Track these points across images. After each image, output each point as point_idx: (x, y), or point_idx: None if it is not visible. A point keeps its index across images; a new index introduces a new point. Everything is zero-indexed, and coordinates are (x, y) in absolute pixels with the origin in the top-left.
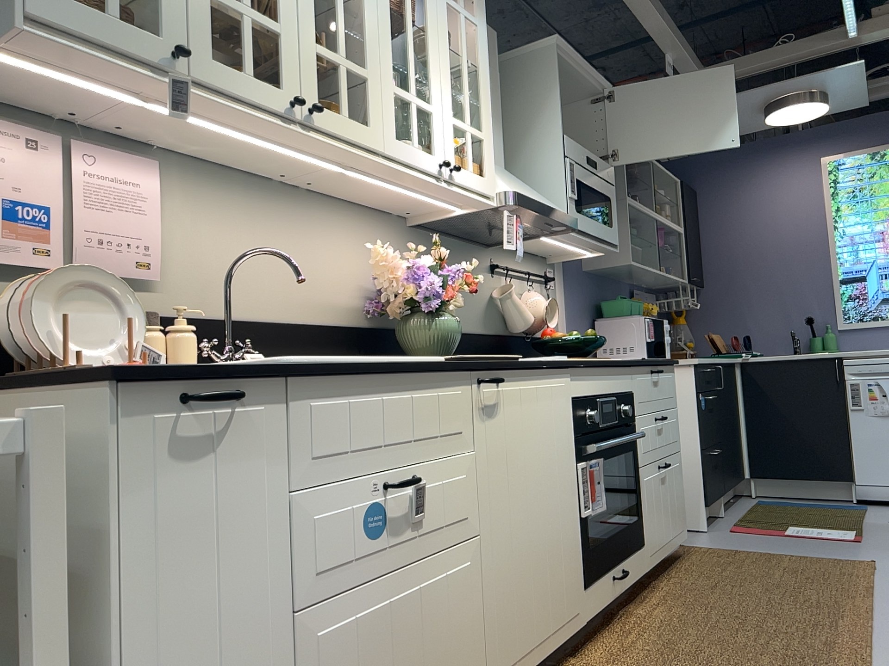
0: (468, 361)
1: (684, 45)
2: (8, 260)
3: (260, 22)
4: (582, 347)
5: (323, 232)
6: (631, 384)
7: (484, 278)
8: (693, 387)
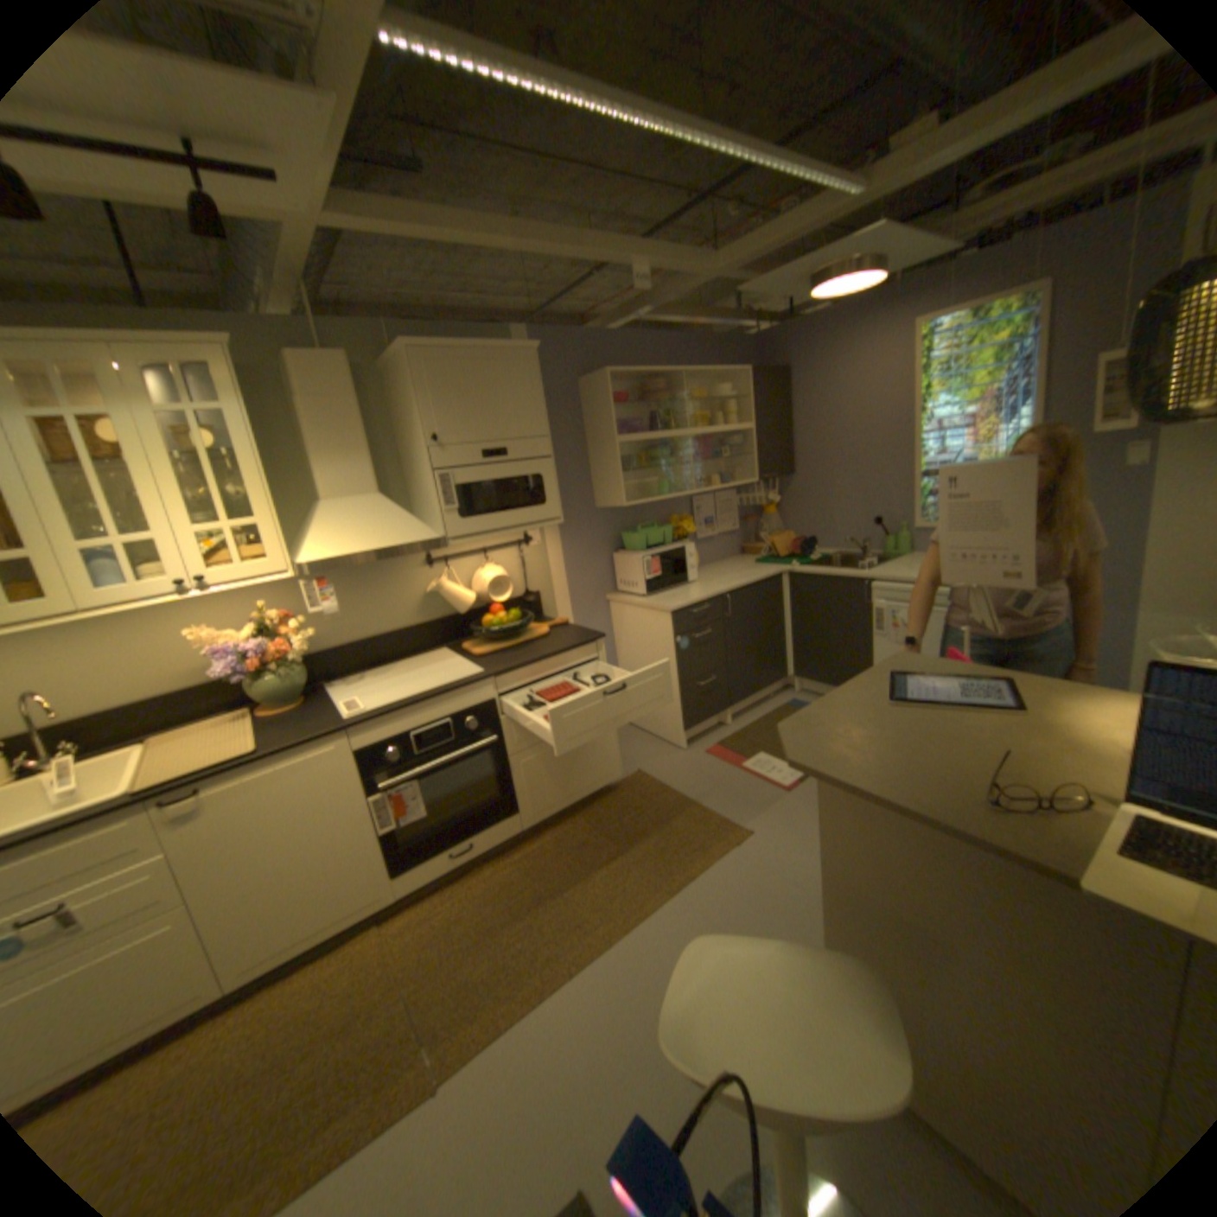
0: (154, 787)
1: (649, 252)
2: None
3: None
4: (502, 633)
5: (164, 619)
6: (487, 696)
7: (413, 577)
8: (670, 633)
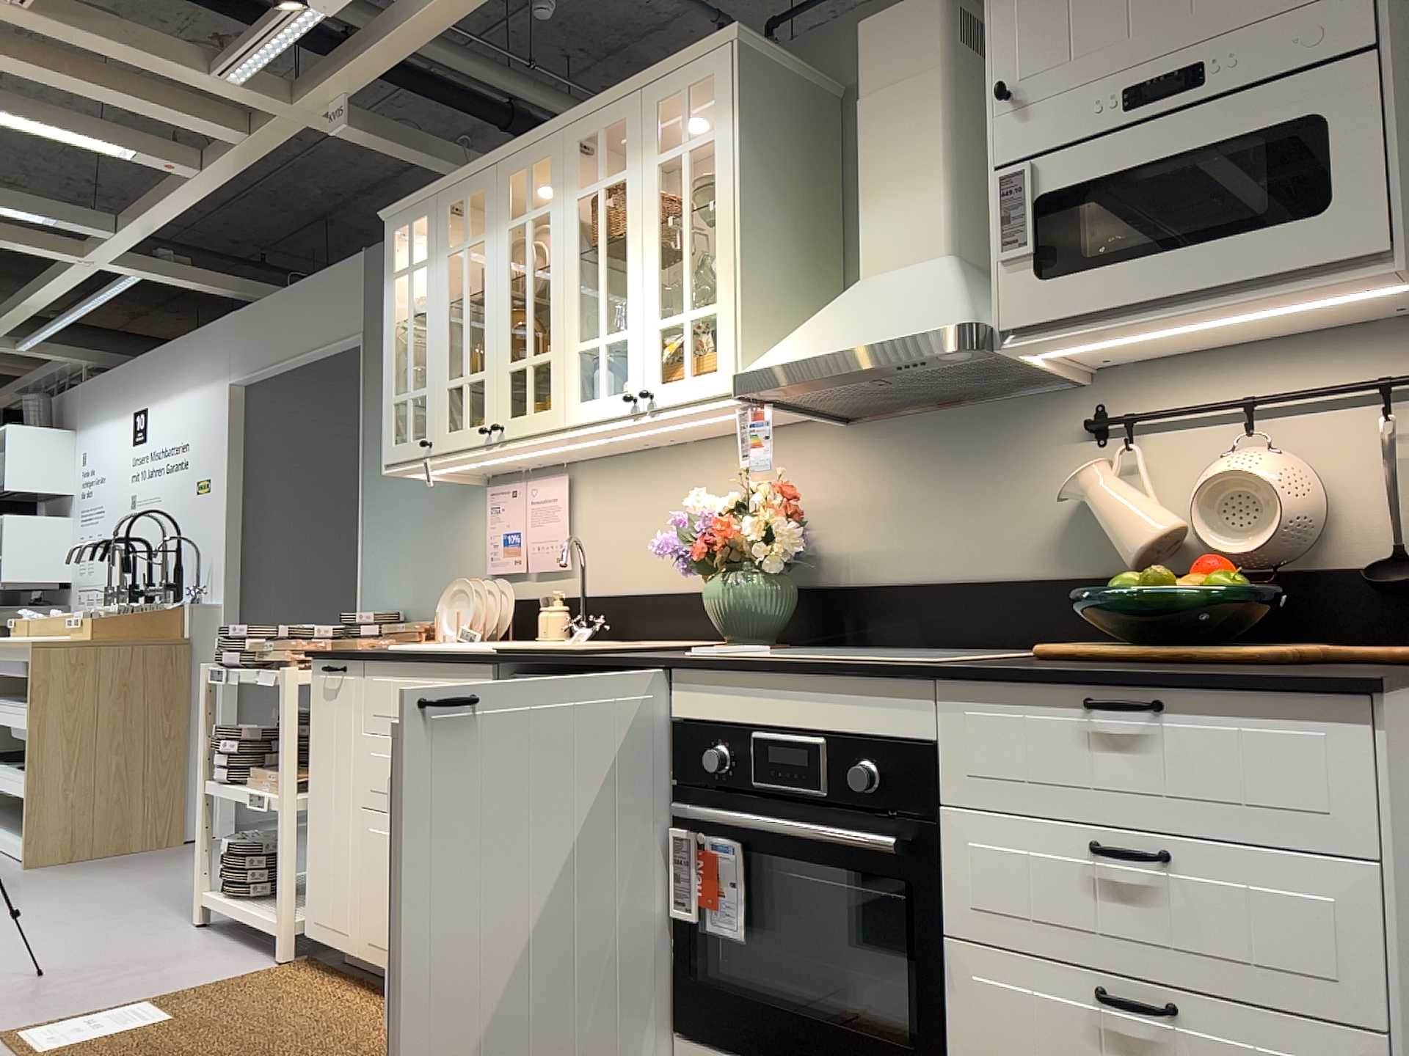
0: (509, 652)
1: None
2: (506, 570)
3: (472, 379)
4: (1137, 613)
5: (710, 481)
6: (919, 722)
7: (1054, 458)
8: None
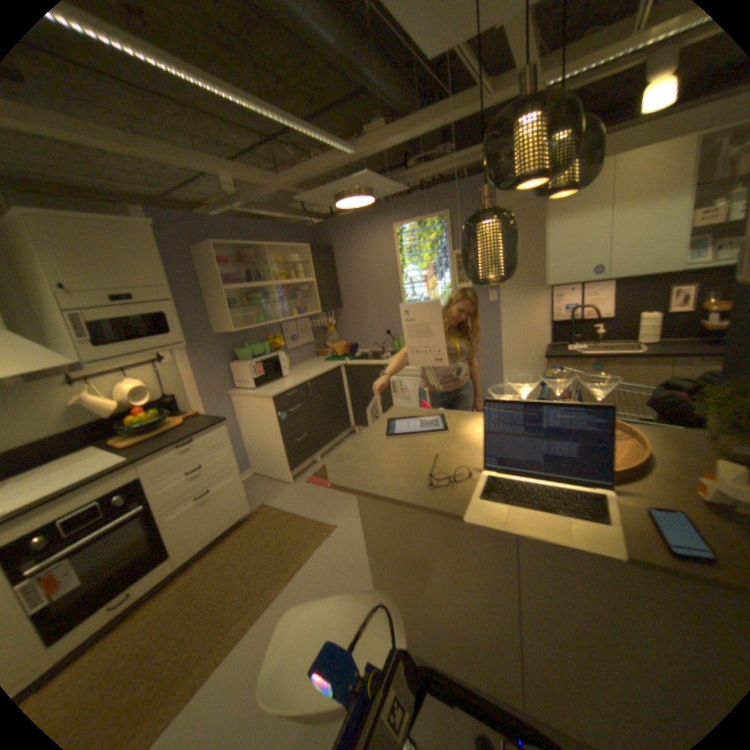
0: None
1: (232, 169)
2: None
3: None
4: (144, 428)
5: None
6: (132, 478)
7: (55, 395)
8: (274, 411)
